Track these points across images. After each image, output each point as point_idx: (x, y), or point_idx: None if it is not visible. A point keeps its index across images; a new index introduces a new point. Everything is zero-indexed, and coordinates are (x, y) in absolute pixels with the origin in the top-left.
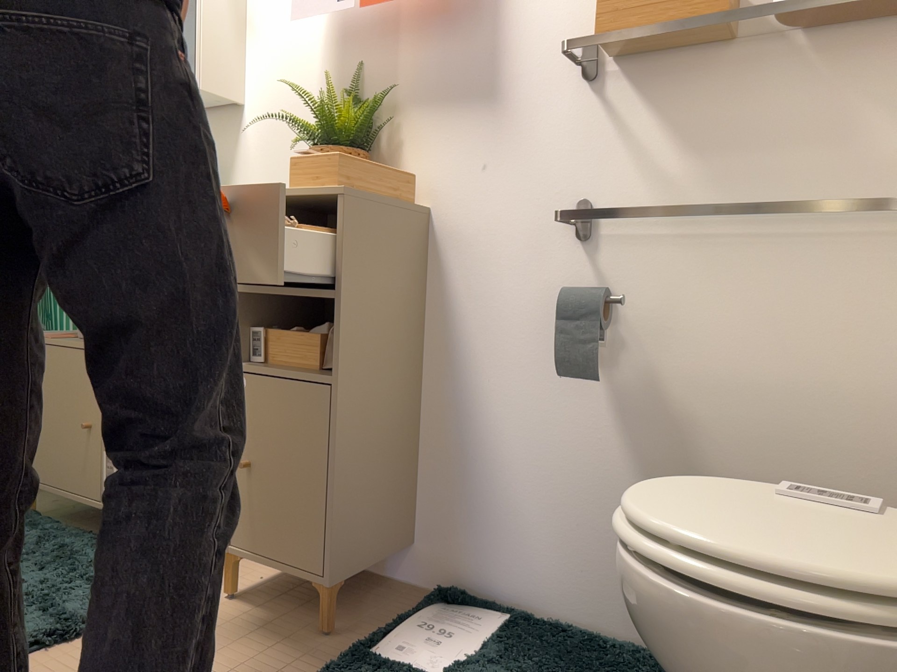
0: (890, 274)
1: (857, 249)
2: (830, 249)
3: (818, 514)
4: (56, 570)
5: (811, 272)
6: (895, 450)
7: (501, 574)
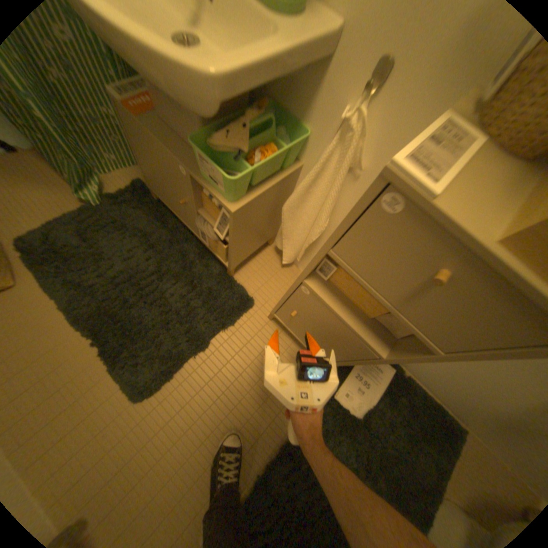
0: None
1: None
2: None
3: None
4: (186, 284)
5: None
6: None
7: None
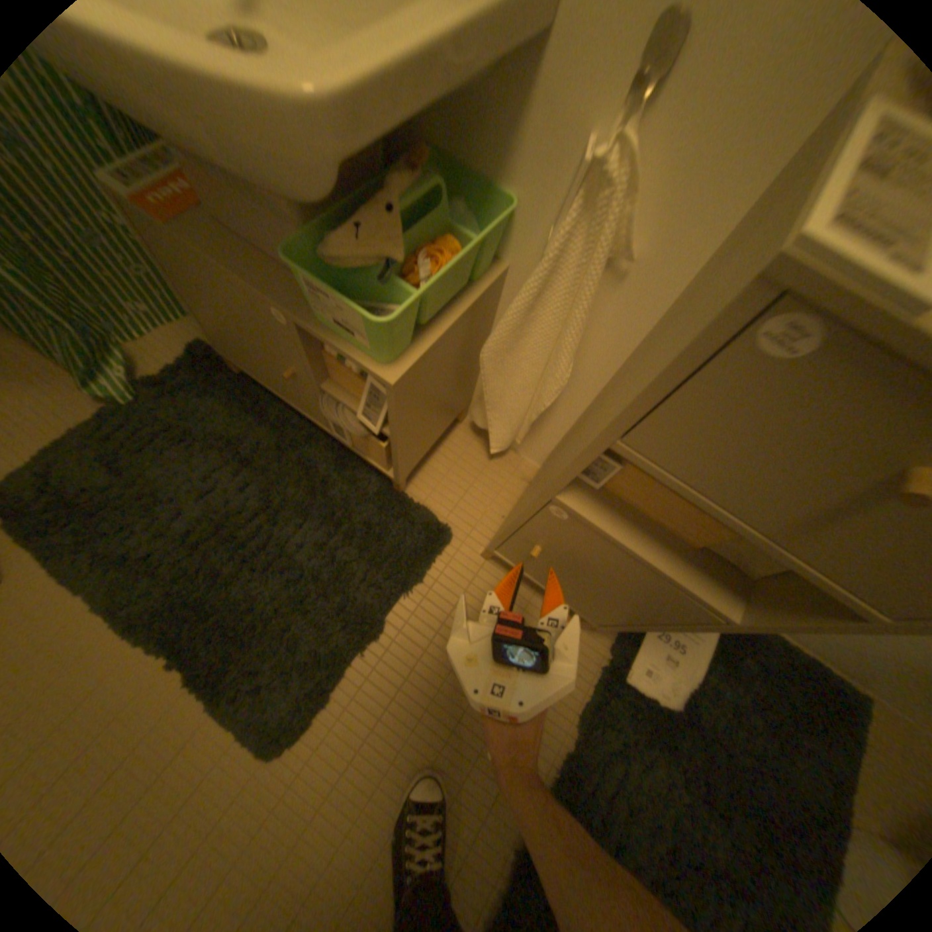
0: None
1: None
2: None
3: None
4: (323, 522)
5: None
6: None
7: None
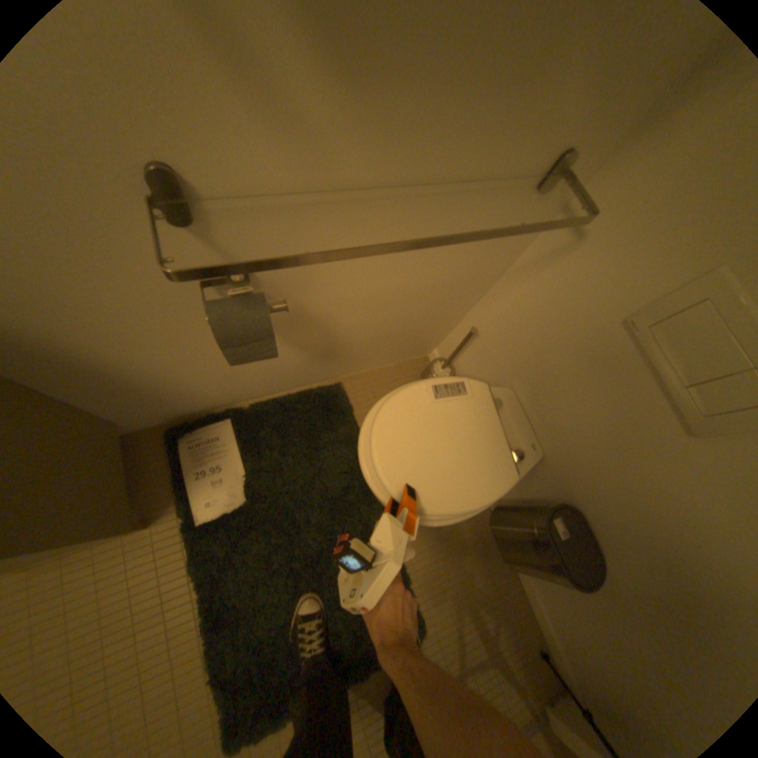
0: (489, 215)
1: (479, 199)
2: (460, 201)
3: (451, 421)
4: None
5: (438, 220)
6: (441, 297)
7: (205, 403)
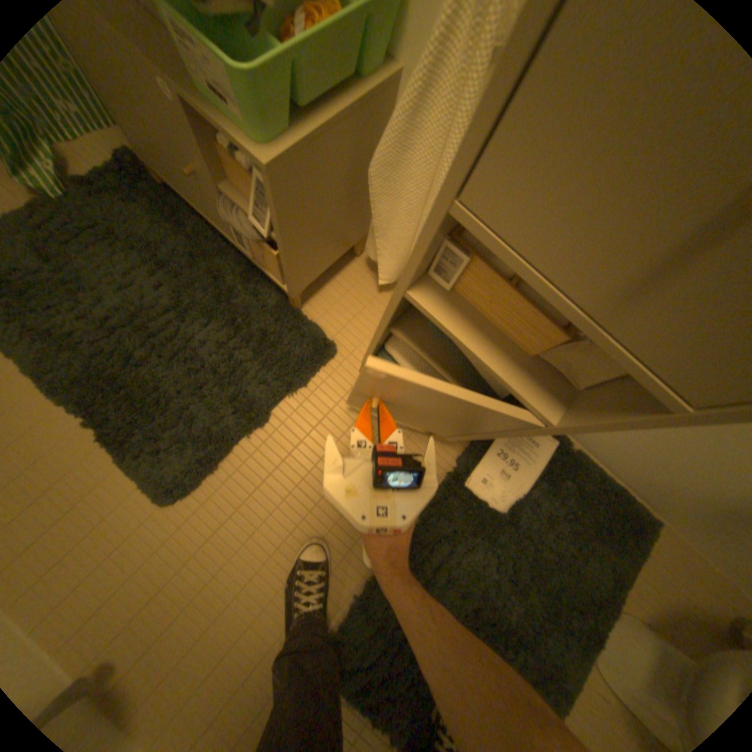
0: None
1: None
2: None
3: None
4: (225, 325)
5: None
6: None
7: None
